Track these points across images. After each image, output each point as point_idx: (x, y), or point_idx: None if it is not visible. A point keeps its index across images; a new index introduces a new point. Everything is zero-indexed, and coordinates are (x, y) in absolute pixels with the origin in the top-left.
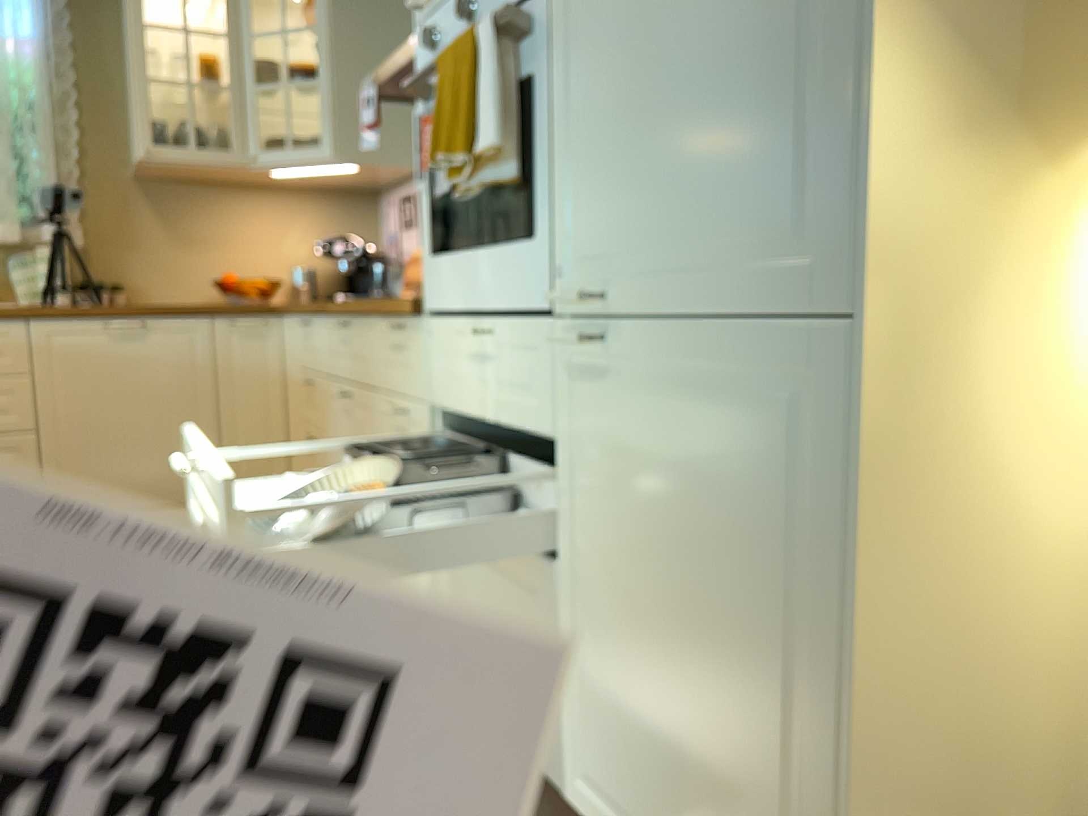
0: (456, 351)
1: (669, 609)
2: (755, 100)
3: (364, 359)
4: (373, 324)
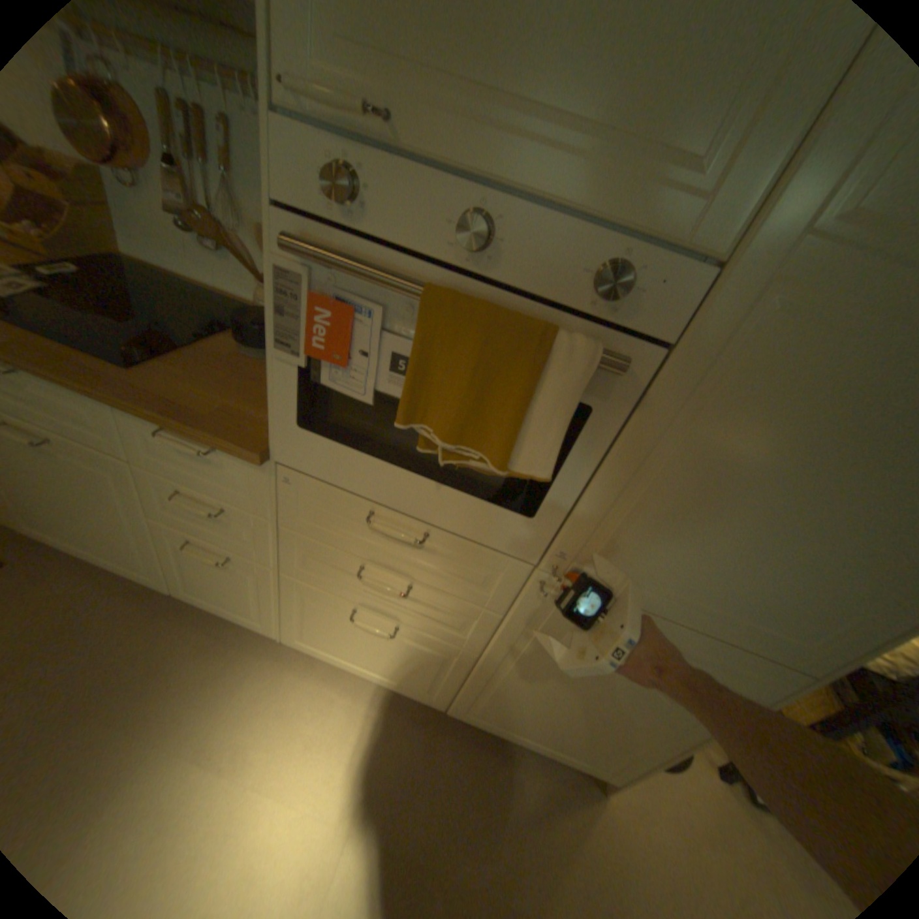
0: (338, 512)
1: (585, 696)
2: (834, 584)
3: (83, 425)
4: (109, 407)
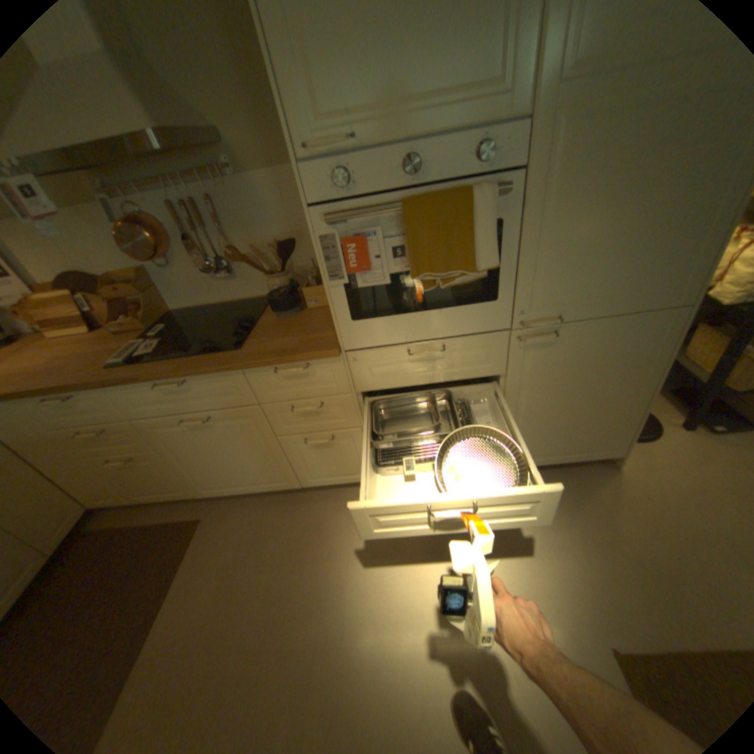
0: (389, 362)
1: (572, 399)
2: (665, 243)
3: (228, 393)
4: (242, 372)
